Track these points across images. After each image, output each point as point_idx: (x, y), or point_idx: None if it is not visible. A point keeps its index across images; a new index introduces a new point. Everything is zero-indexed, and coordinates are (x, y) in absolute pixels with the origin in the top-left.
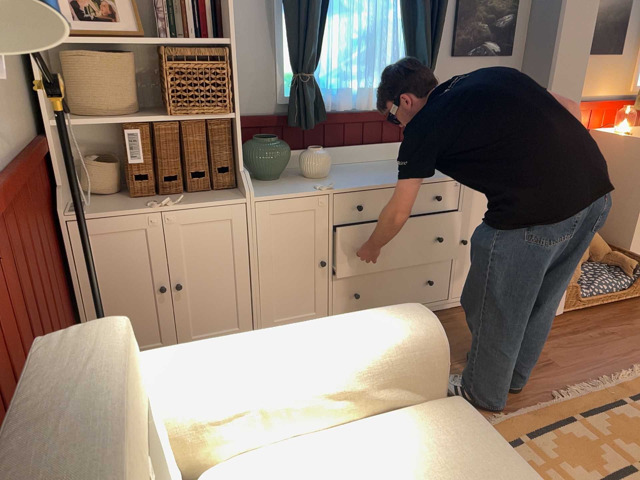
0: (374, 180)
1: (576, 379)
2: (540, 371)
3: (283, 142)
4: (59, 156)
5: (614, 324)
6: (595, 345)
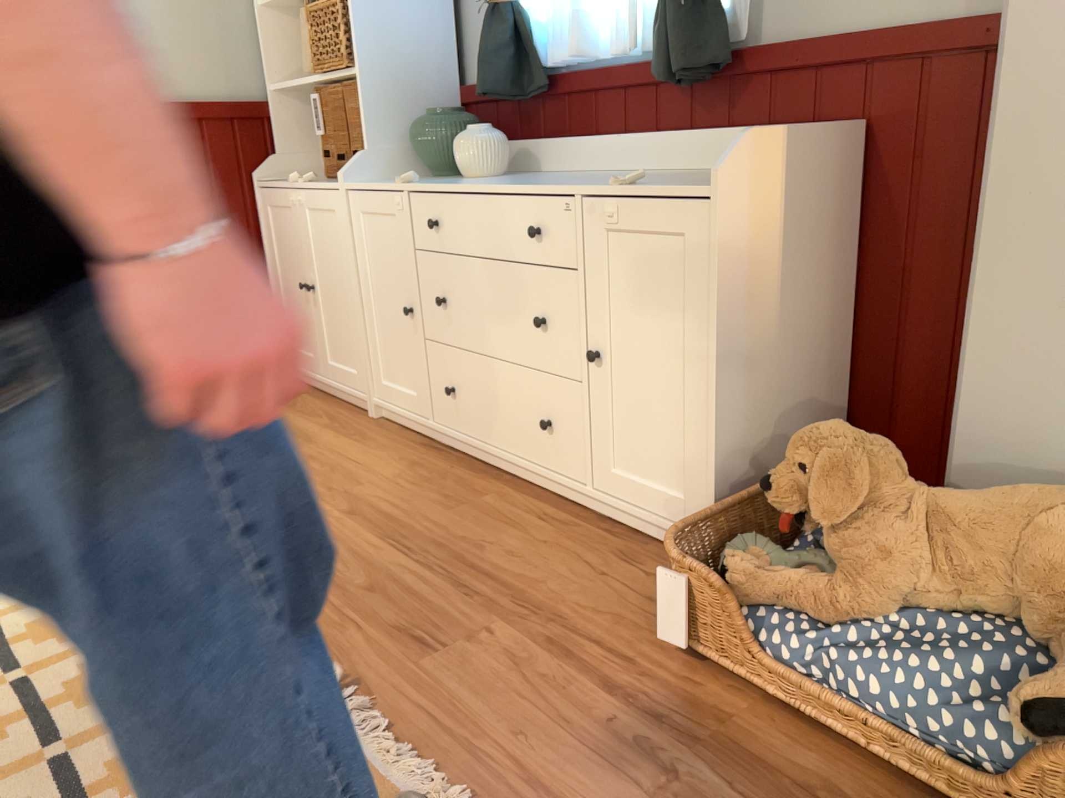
0: (474, 183)
1: (374, 685)
2: (392, 634)
3: (449, 118)
4: (286, 125)
5: (747, 782)
6: (566, 728)
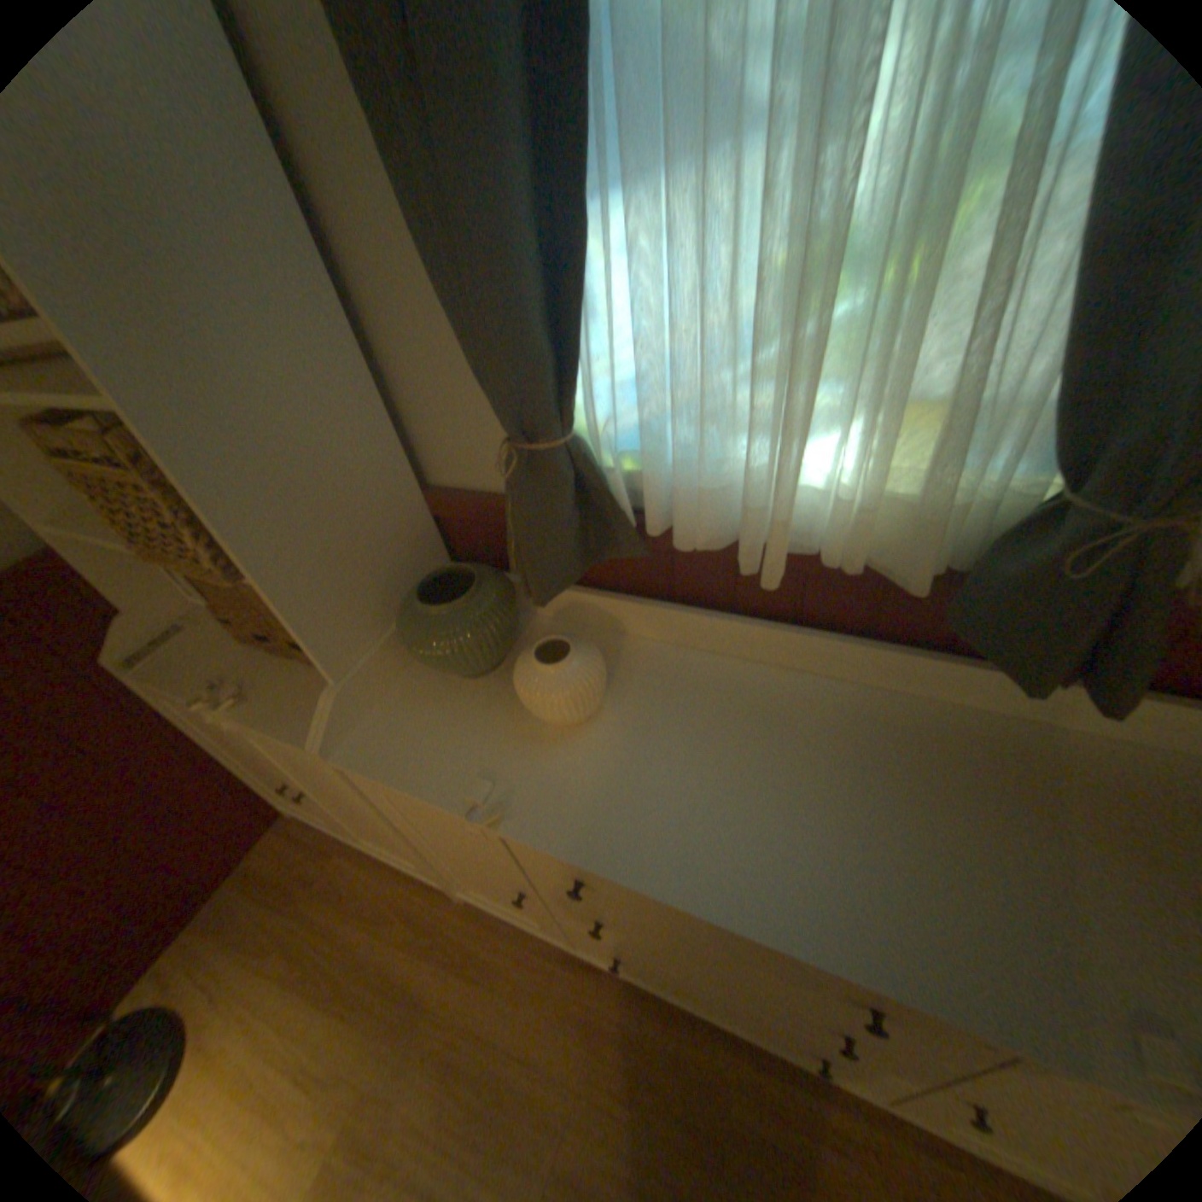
0: (654, 844)
1: None
2: None
3: (476, 616)
4: (109, 563)
5: None
6: None
